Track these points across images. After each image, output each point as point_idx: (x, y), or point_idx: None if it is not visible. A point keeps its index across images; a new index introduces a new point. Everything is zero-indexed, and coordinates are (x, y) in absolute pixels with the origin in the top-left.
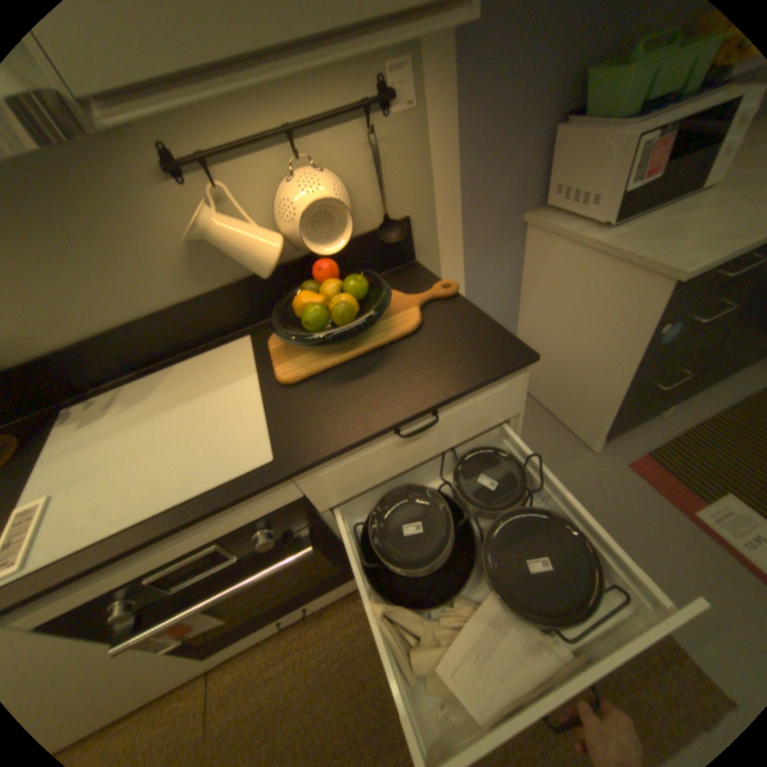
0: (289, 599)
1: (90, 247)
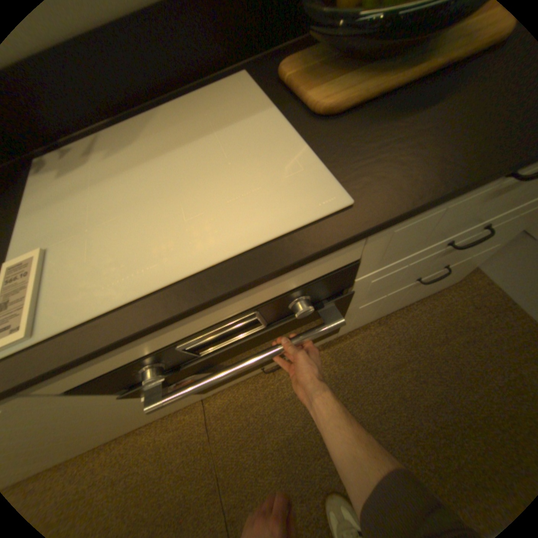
0: None
1: None
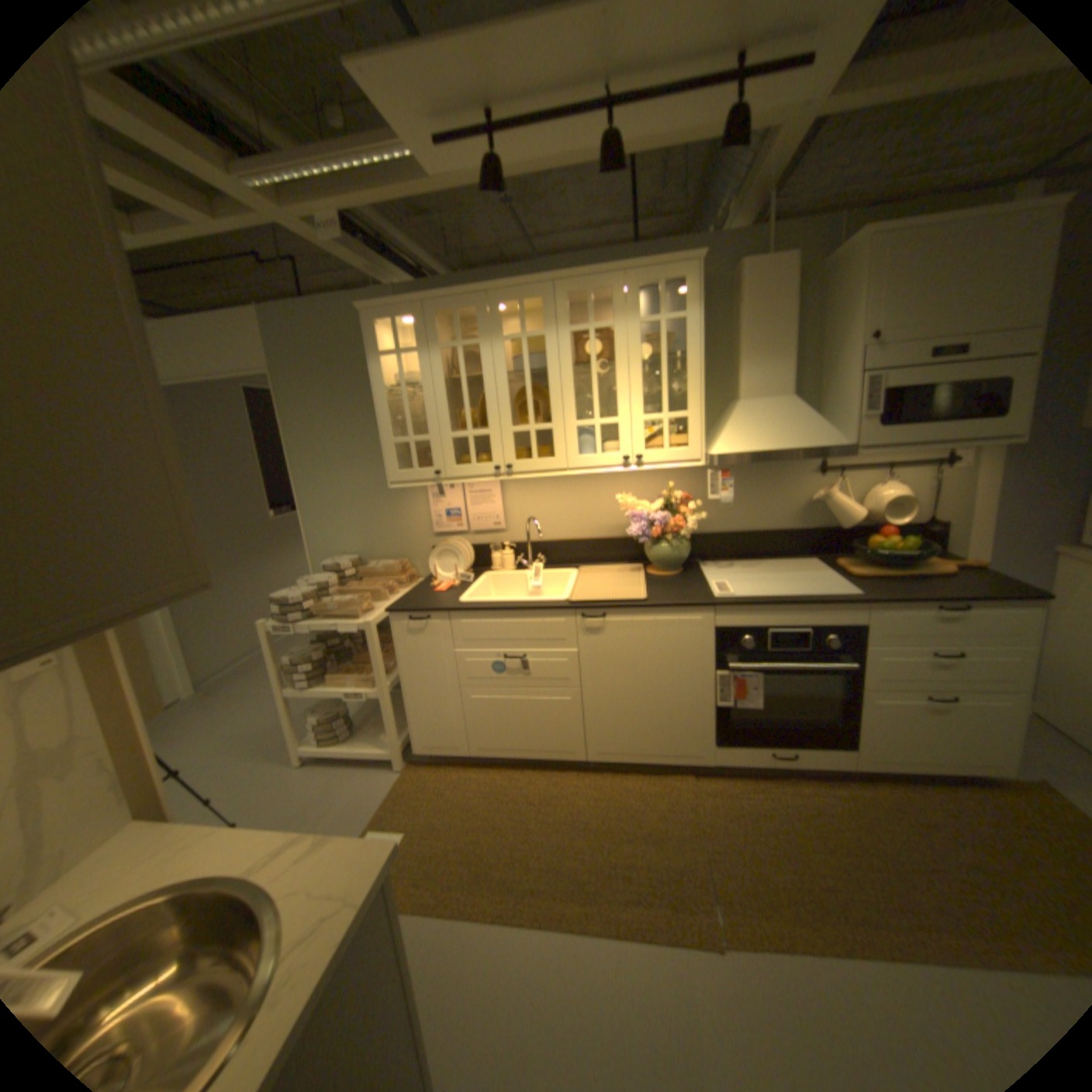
0: (800, 730)
1: (766, 493)
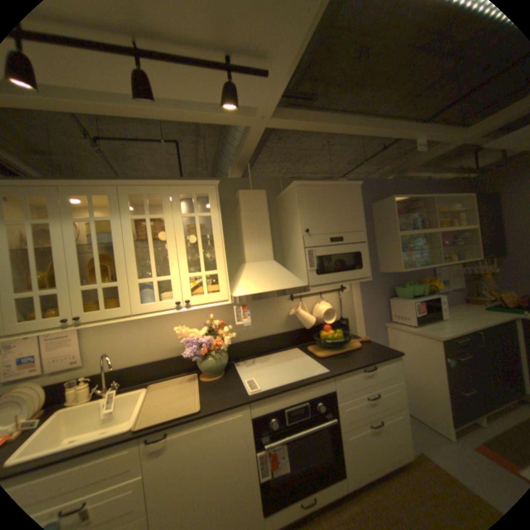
0: (313, 477)
1: (265, 313)
